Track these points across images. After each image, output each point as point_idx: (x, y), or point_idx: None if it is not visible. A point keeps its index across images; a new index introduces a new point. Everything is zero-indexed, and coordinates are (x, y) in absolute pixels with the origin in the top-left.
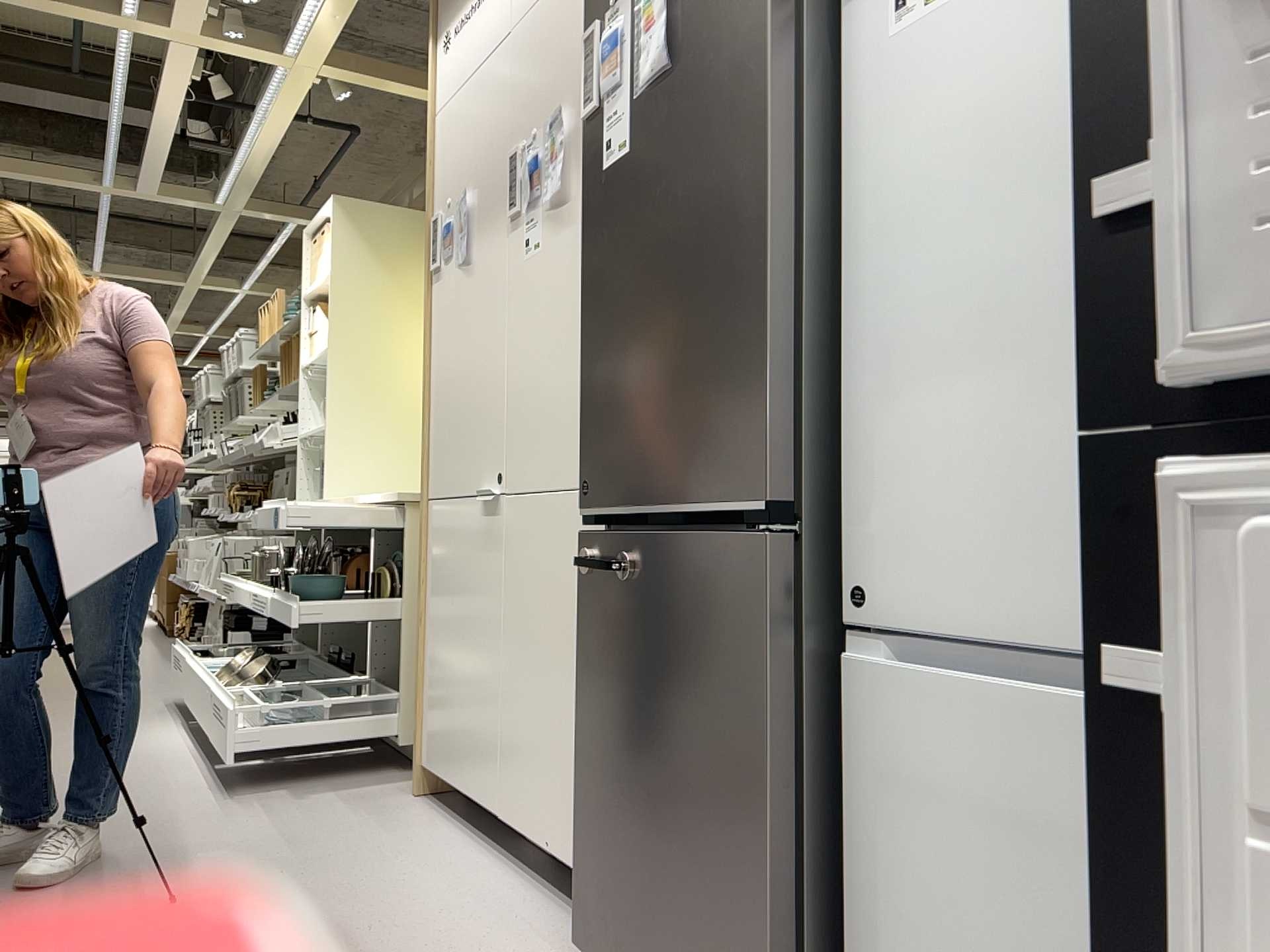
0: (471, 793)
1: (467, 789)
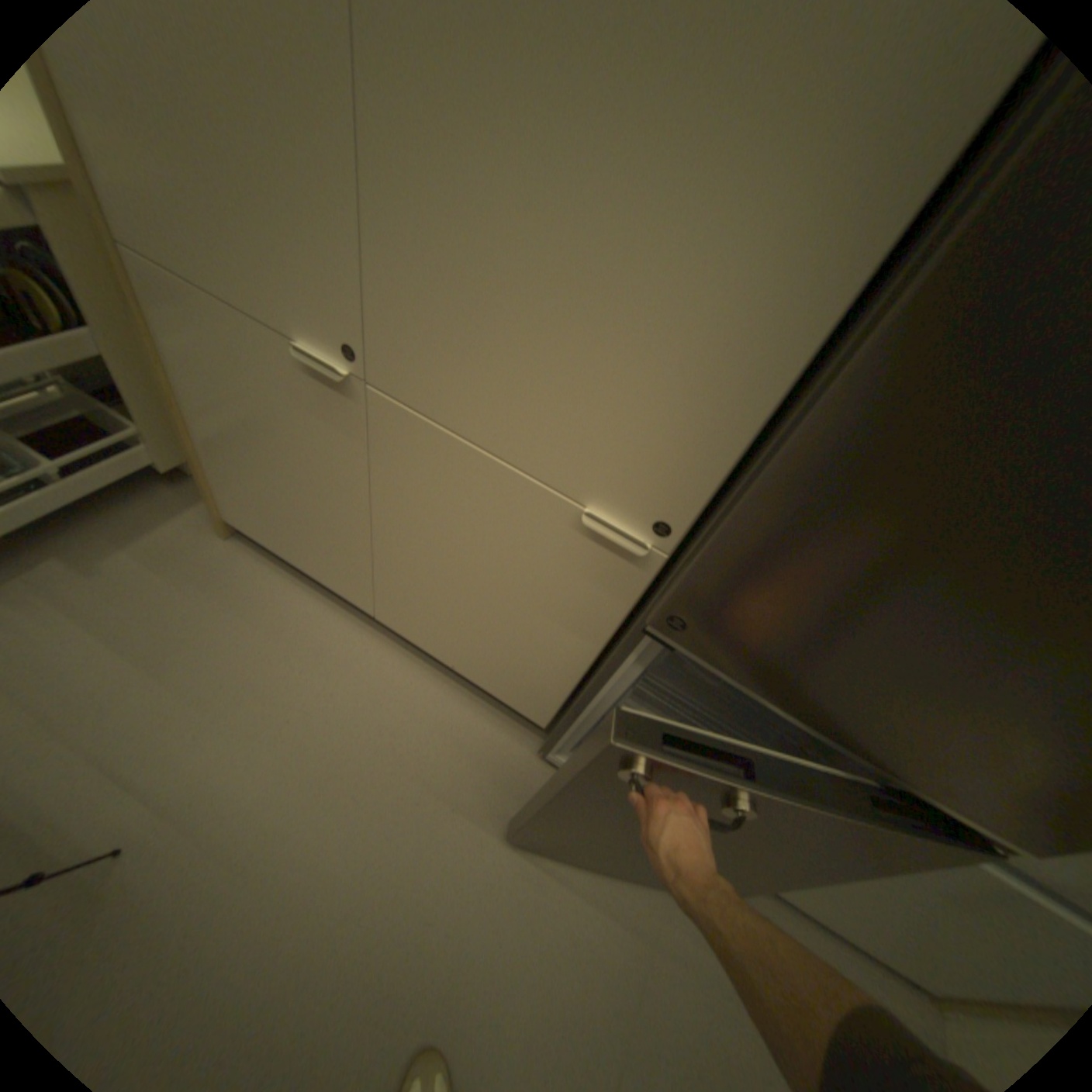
0: (324, 581)
1: (317, 576)
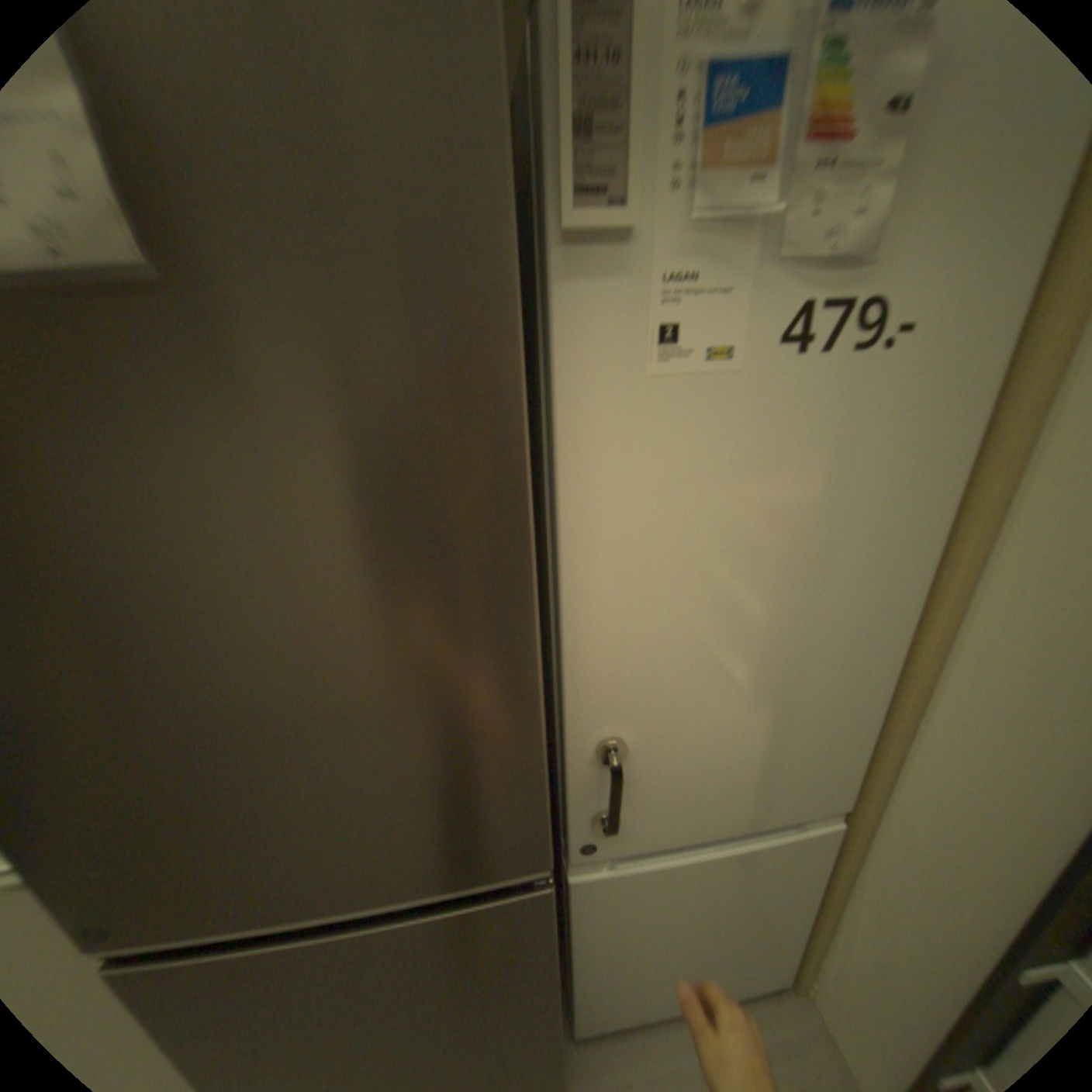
0: None
1: None
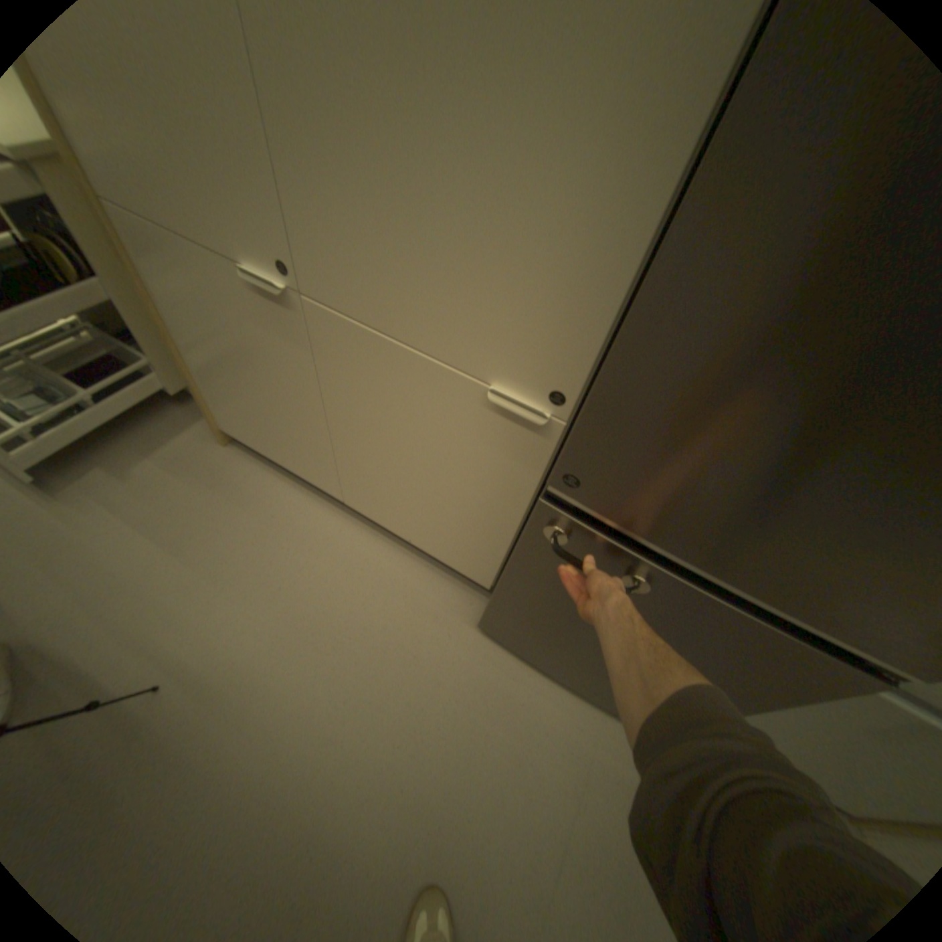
0: (300, 474)
1: (294, 470)
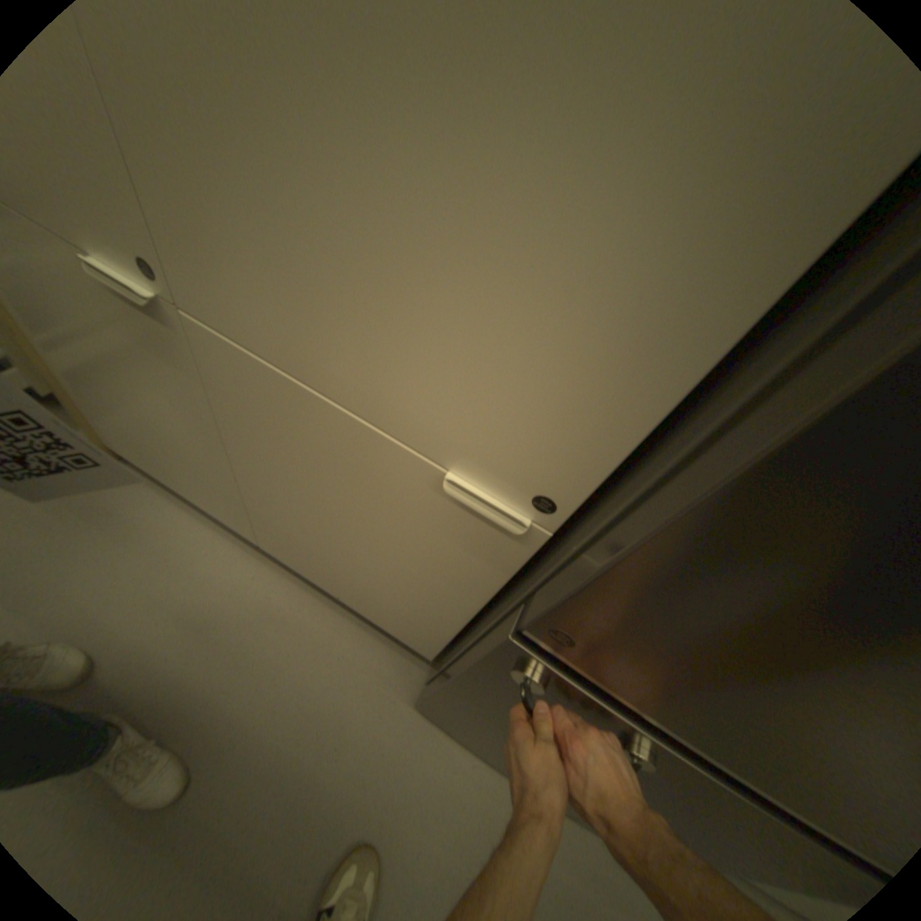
0: (206, 509)
1: (199, 504)
